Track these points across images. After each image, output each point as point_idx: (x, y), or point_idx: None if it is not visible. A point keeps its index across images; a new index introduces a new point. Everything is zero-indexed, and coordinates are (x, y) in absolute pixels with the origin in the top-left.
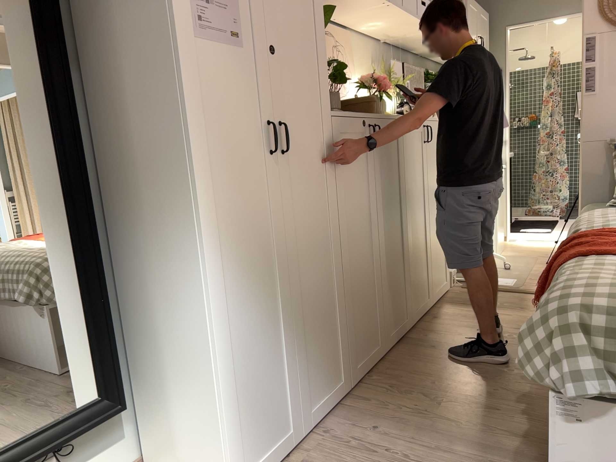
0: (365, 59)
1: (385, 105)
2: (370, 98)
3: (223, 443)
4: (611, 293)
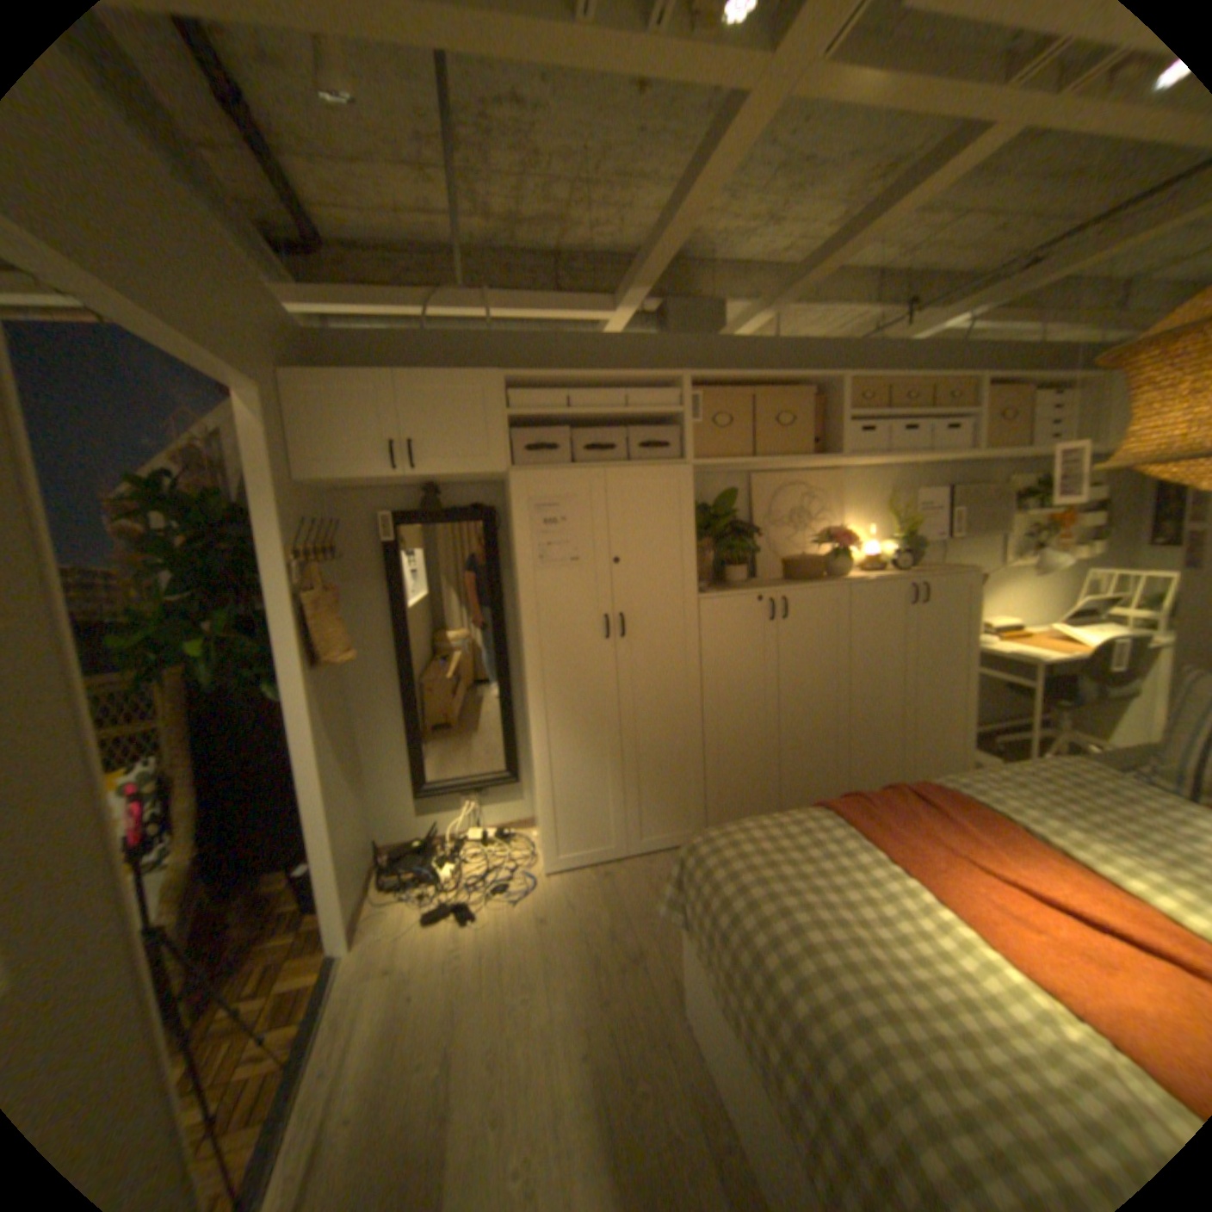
0: (878, 493)
1: (847, 563)
2: (823, 556)
3: (542, 827)
4: (730, 844)
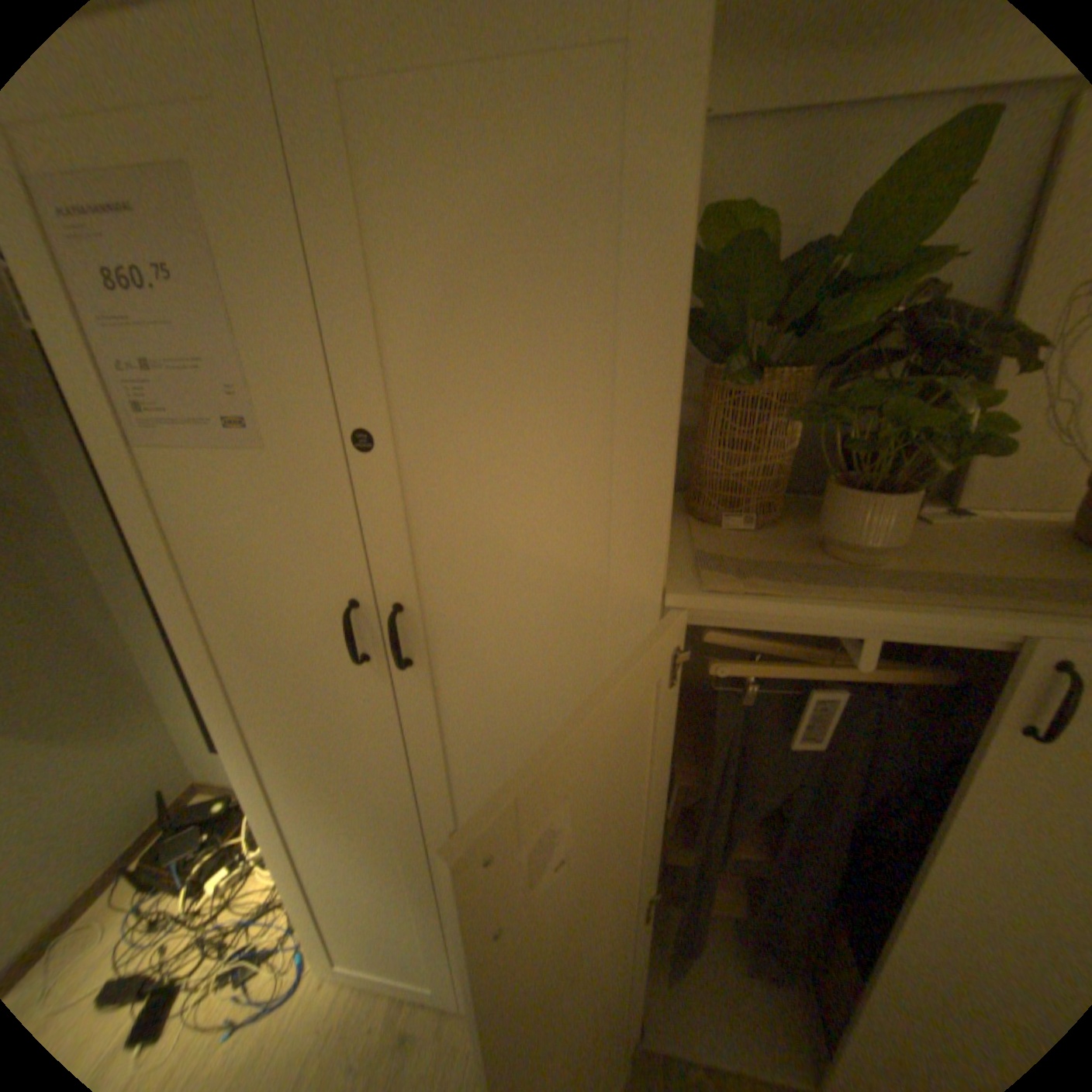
0: None
1: None
2: None
3: (295, 925)
4: None
